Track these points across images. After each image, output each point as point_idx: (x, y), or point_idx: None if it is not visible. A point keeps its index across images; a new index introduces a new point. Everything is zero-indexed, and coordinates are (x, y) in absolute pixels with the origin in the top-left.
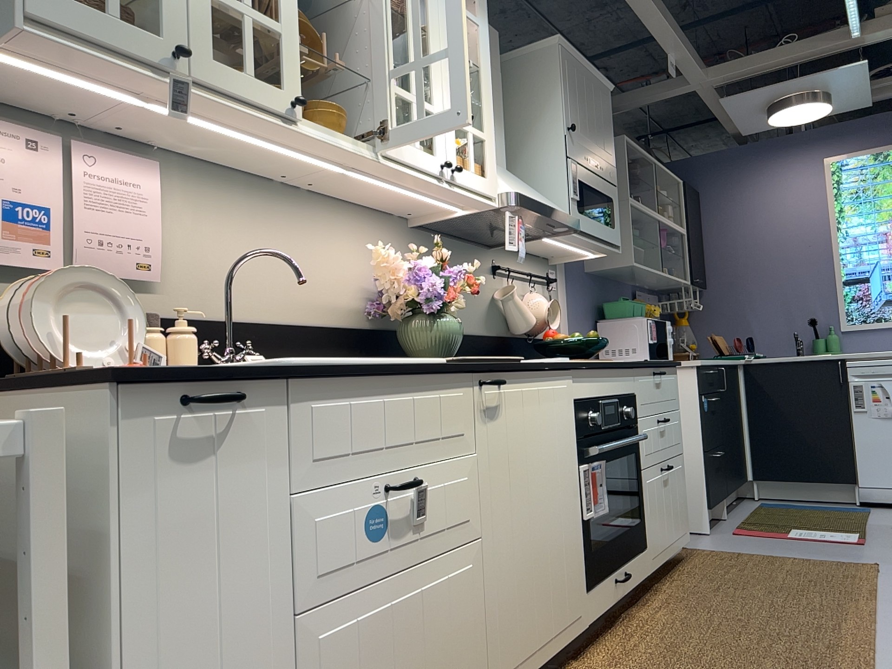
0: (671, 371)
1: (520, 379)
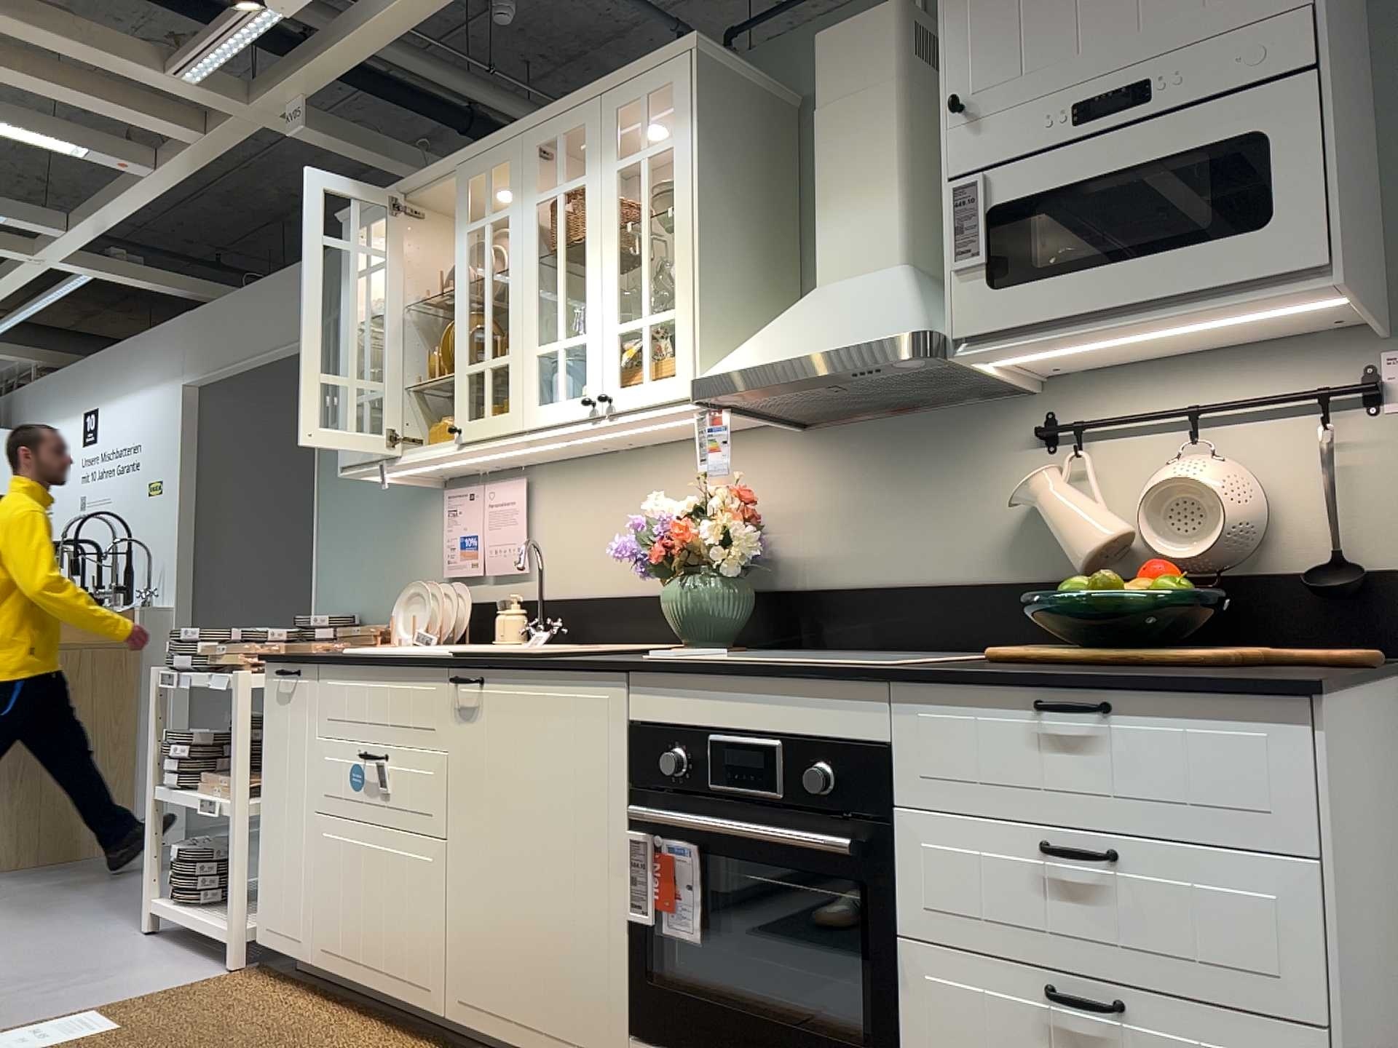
0: (1223, 709)
1: (513, 679)
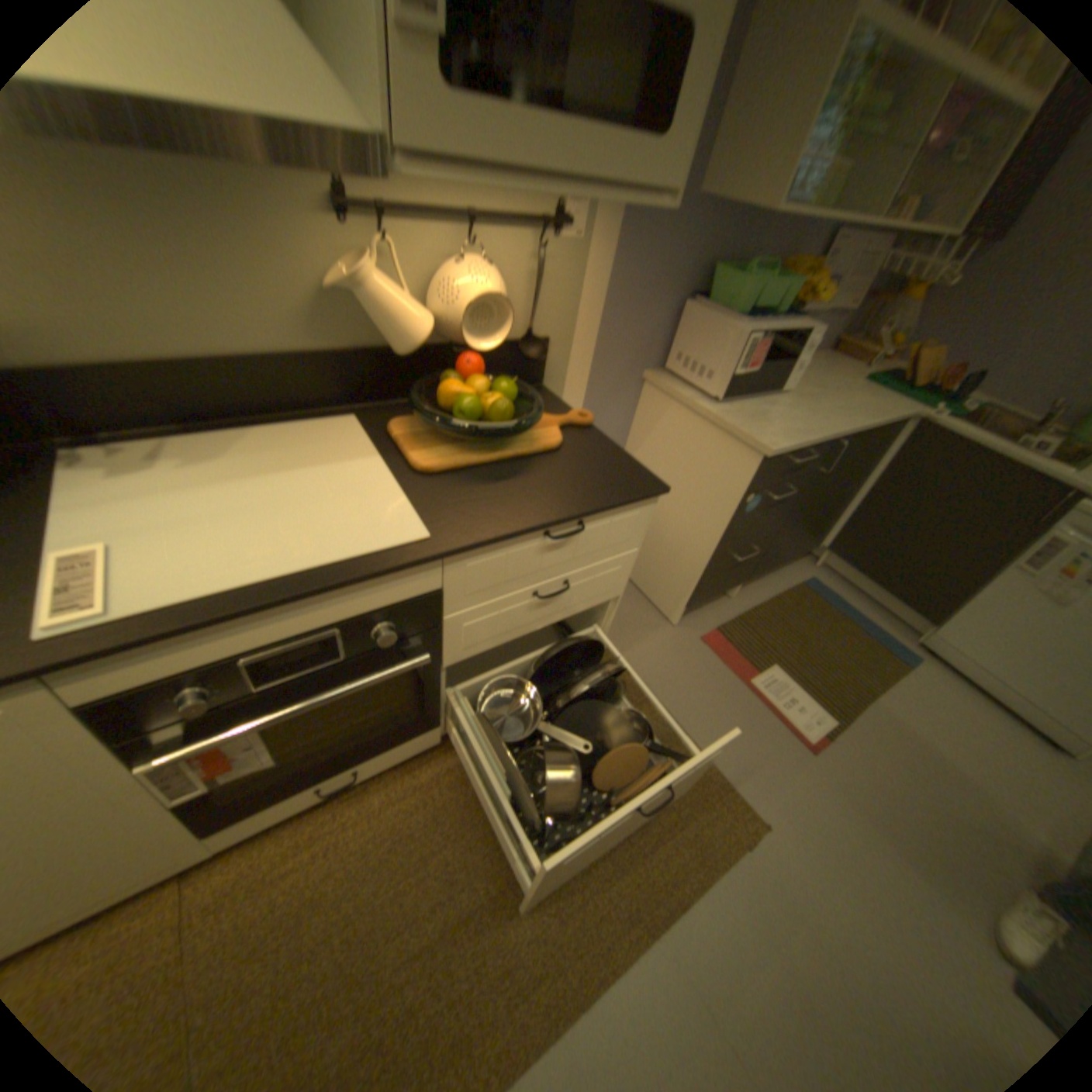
0: (629, 506)
1: None
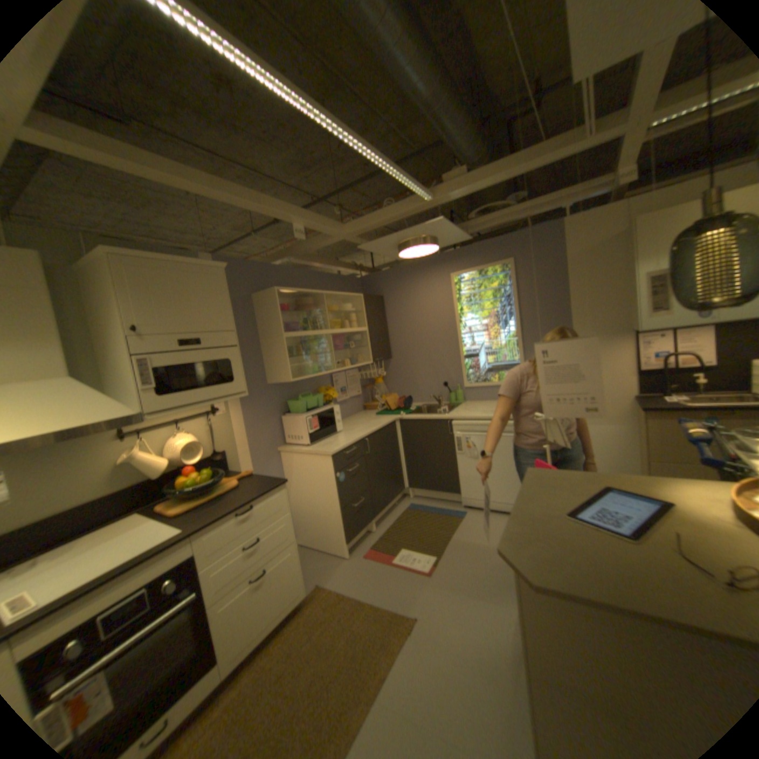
0: (272, 493)
1: None
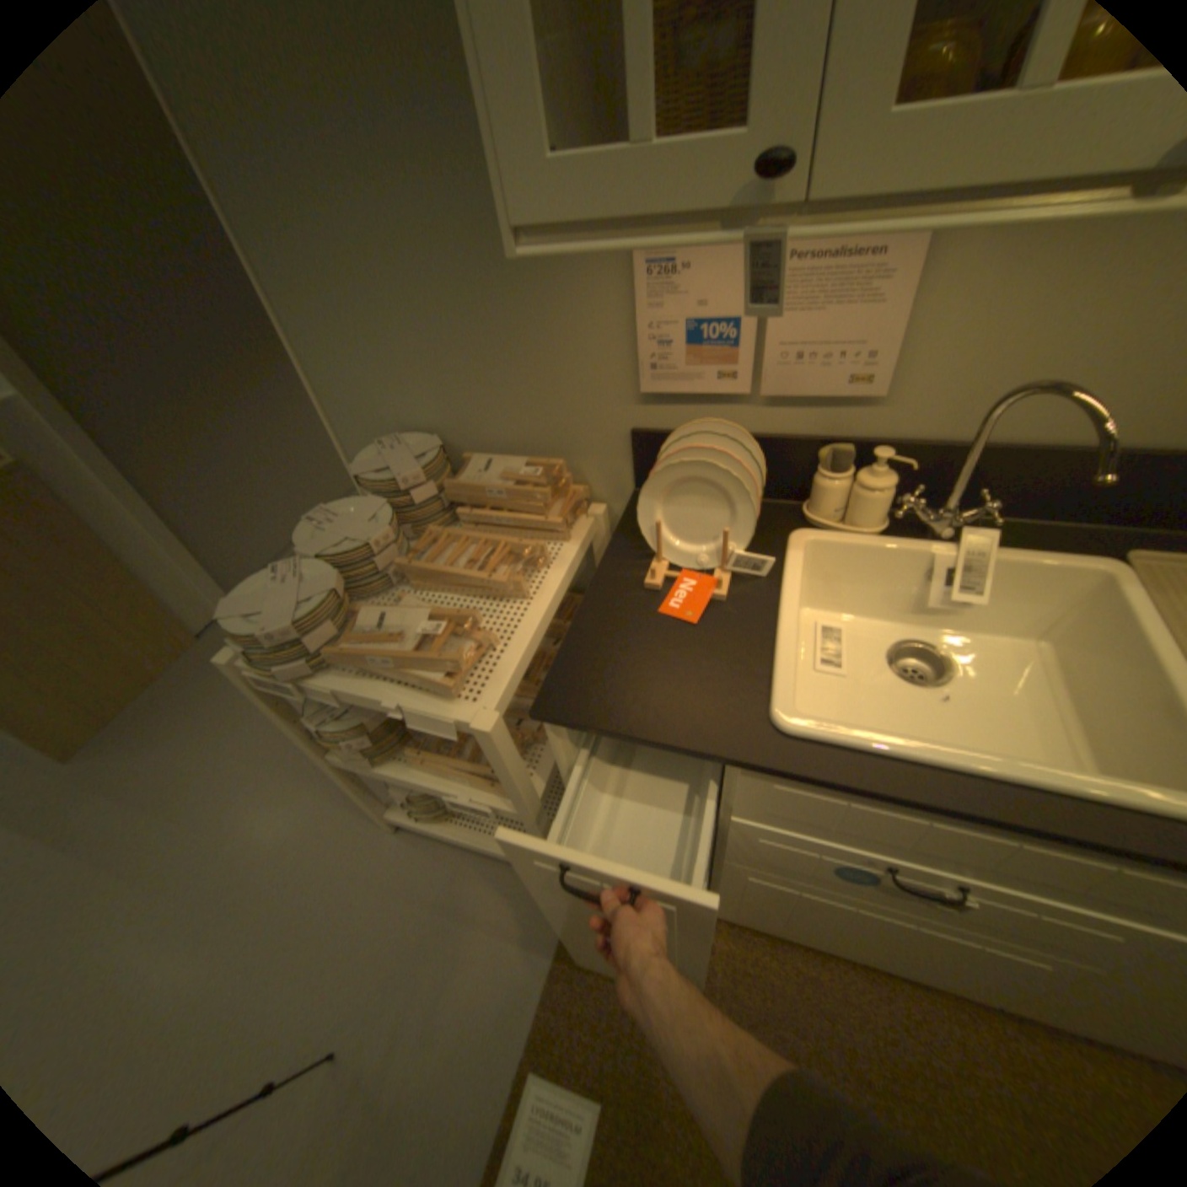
0: None
1: None
